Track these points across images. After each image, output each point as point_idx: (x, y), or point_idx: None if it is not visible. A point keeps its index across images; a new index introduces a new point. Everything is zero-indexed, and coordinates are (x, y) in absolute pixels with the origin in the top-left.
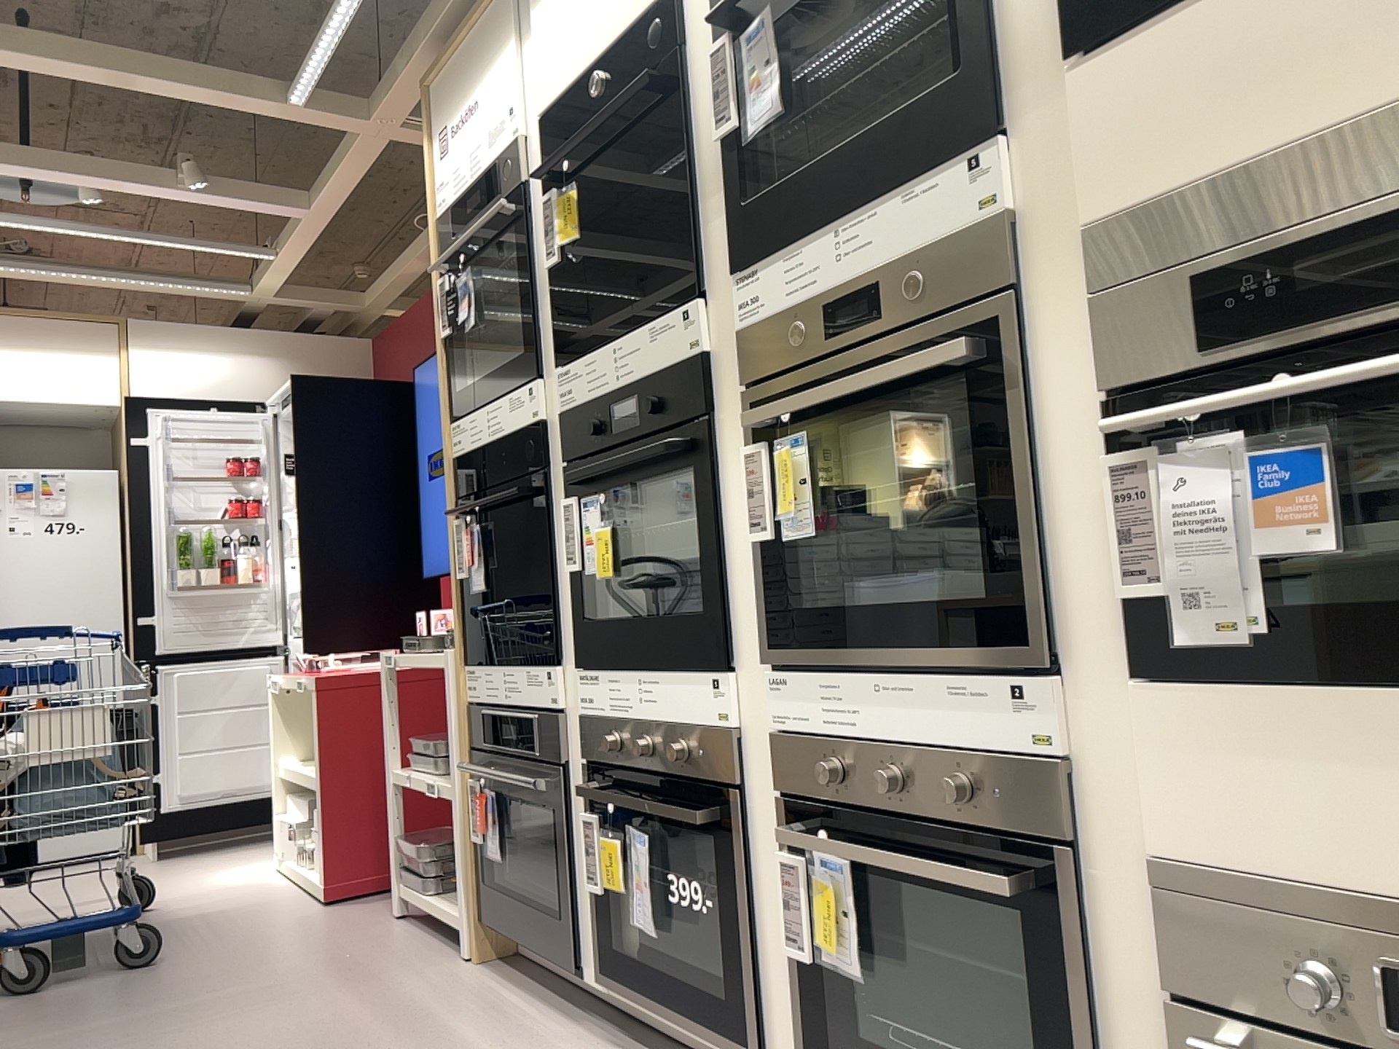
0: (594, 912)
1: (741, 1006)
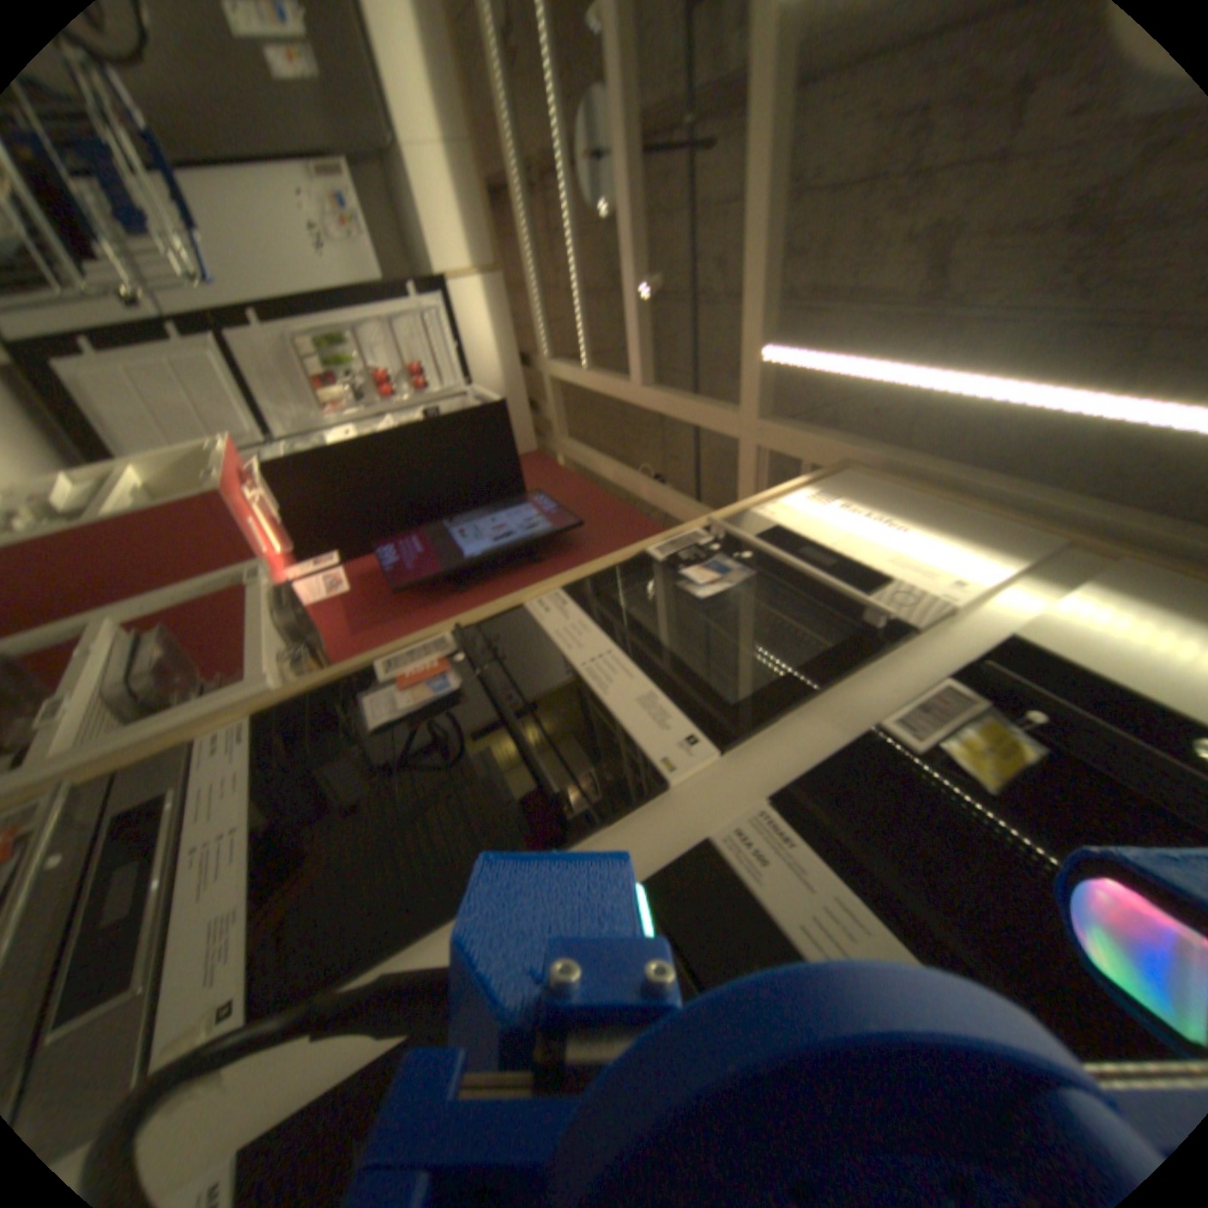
0: None
1: None
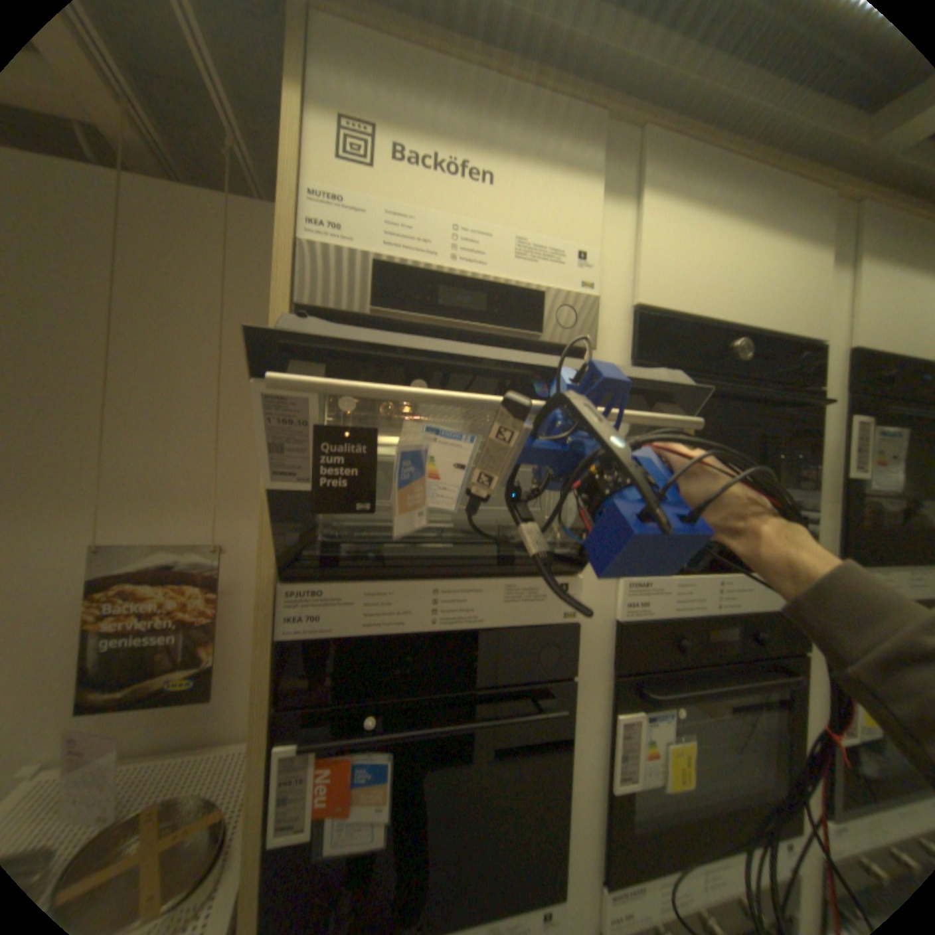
0: None
1: None
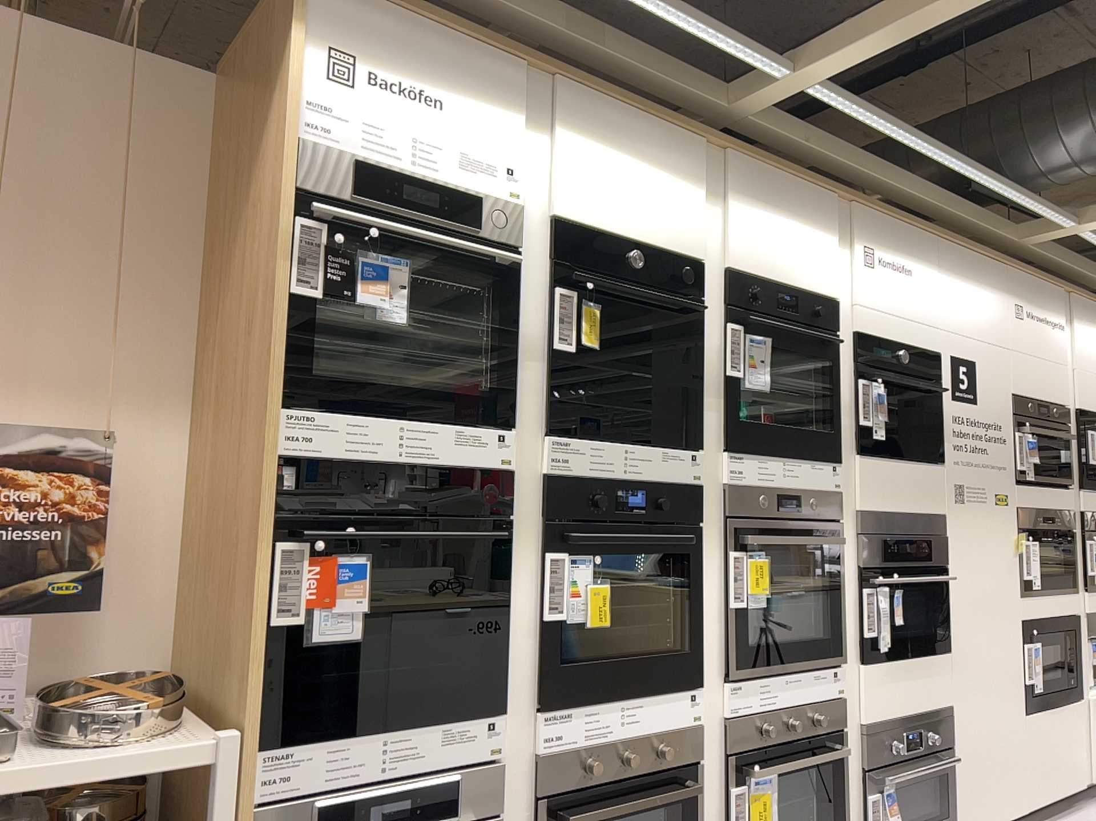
0: None
1: None
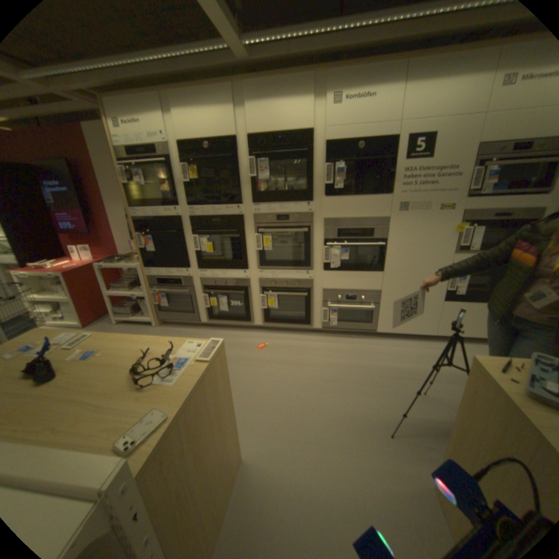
0: (204, 311)
1: (249, 317)
